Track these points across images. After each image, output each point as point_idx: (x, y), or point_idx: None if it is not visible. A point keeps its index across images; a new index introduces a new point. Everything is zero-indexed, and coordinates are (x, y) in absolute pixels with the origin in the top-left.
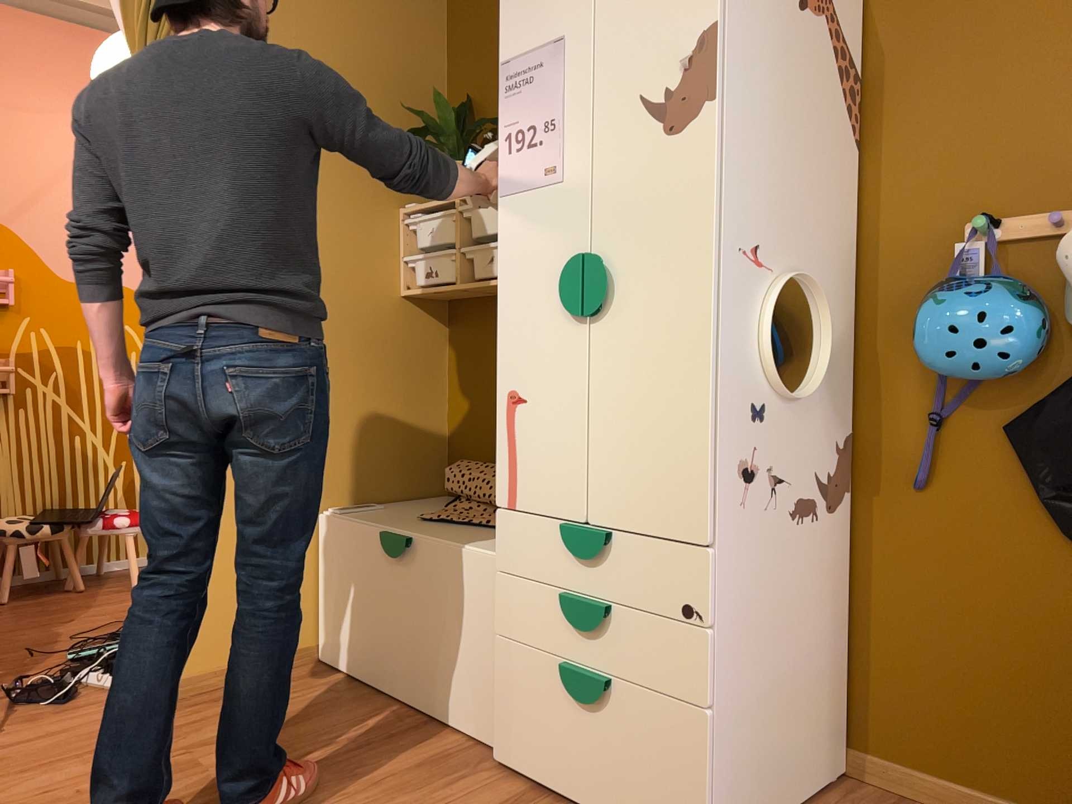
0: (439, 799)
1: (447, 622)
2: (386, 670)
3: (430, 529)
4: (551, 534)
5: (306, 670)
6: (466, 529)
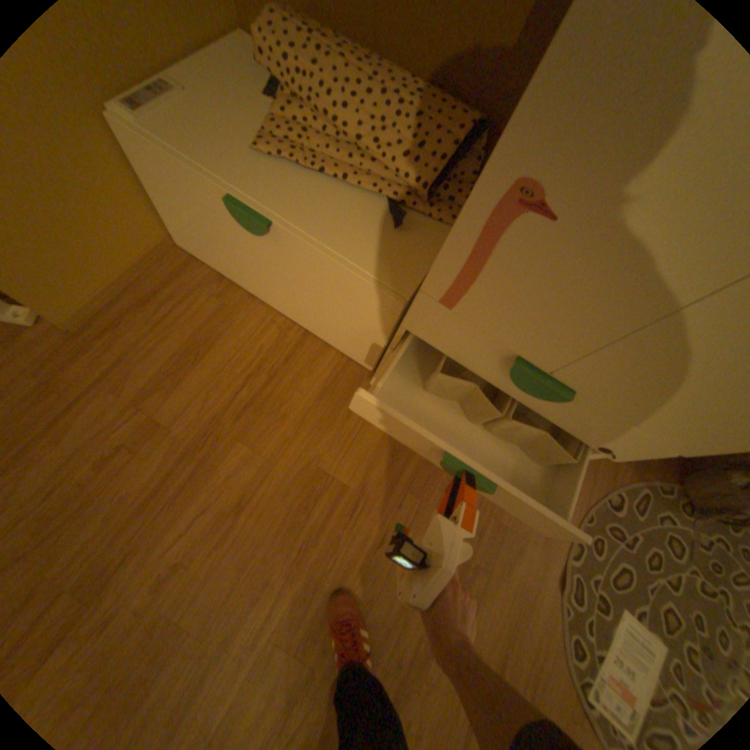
0: (349, 429)
1: (325, 301)
2: (257, 288)
3: (285, 194)
4: (492, 348)
5: (173, 262)
6: (324, 190)
